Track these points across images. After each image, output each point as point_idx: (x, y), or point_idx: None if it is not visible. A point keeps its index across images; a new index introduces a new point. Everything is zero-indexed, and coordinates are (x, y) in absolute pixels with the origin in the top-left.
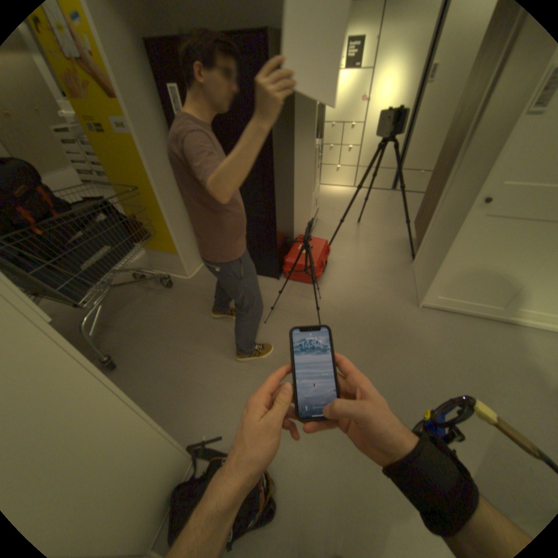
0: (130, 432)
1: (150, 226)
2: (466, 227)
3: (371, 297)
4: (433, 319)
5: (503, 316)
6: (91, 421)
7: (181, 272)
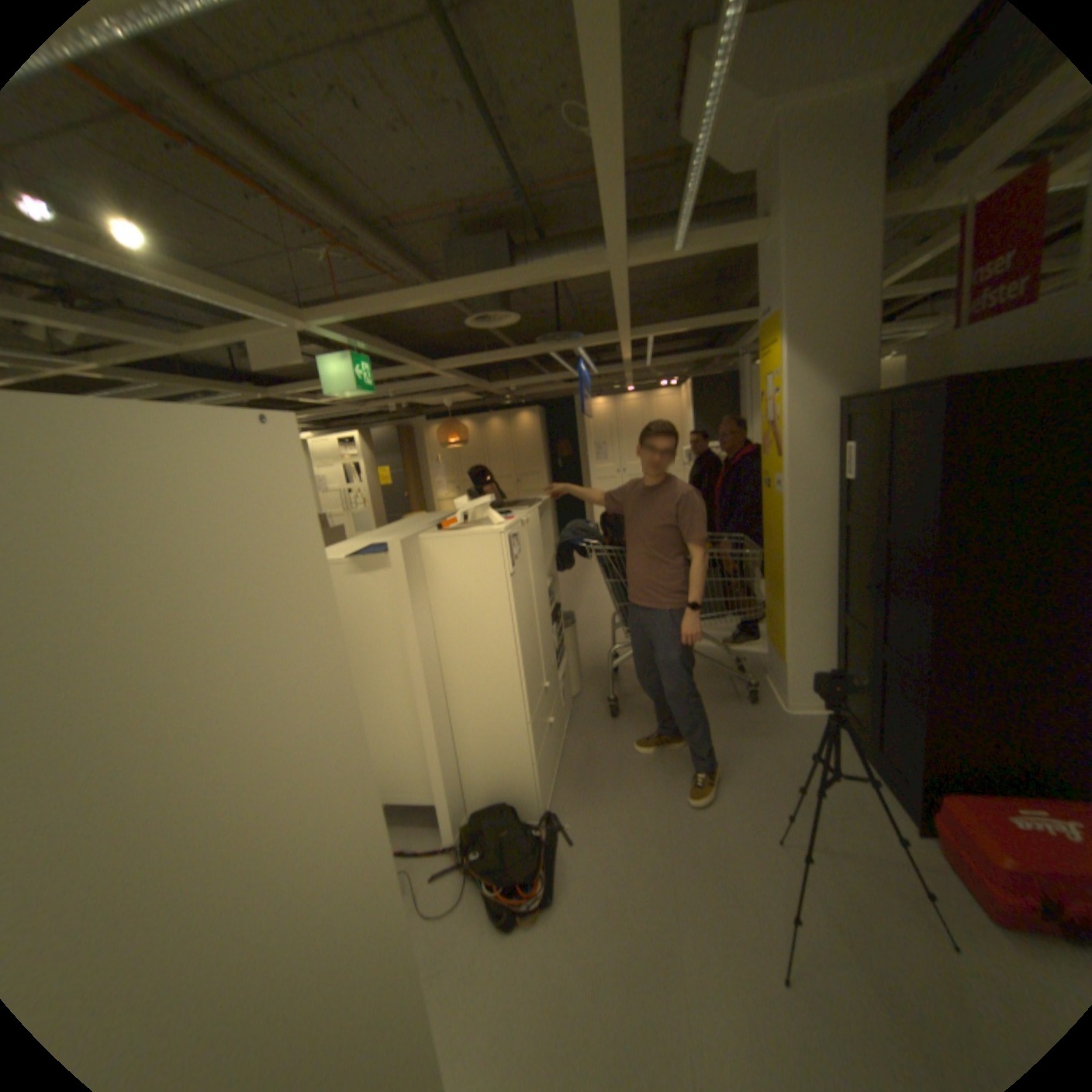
0: (511, 691)
1: (774, 608)
2: None
3: None
4: None
5: None
6: (498, 648)
7: (784, 696)
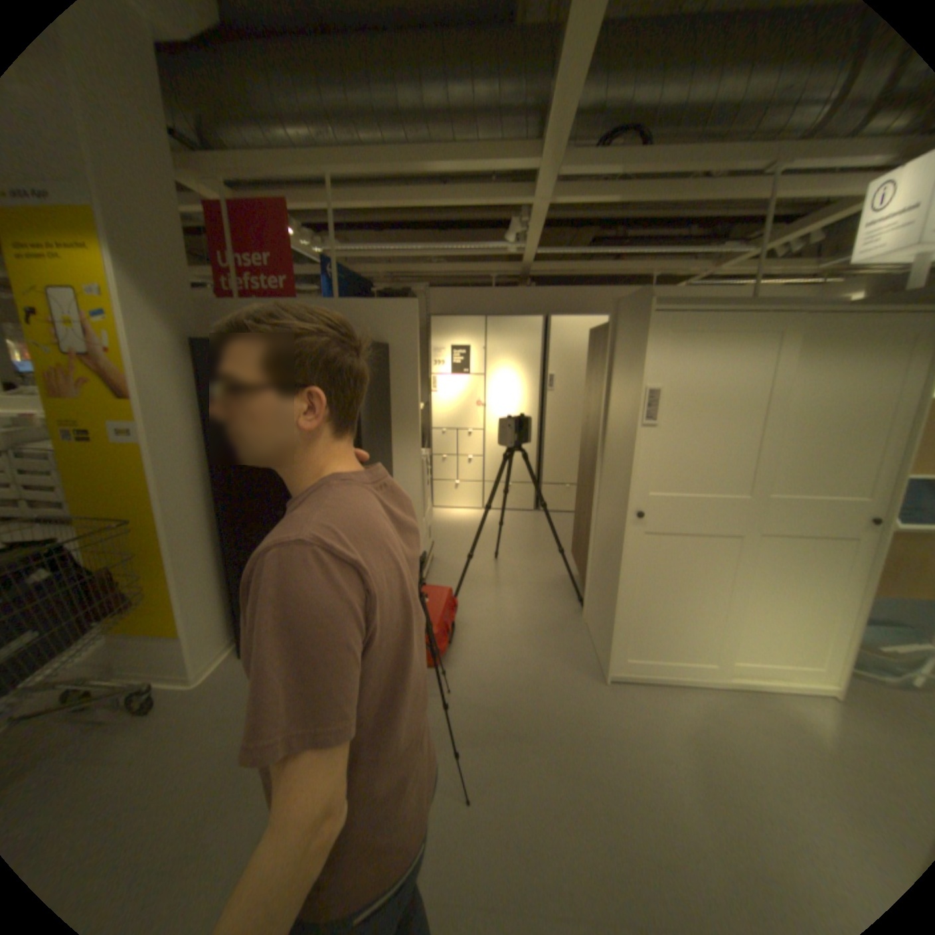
0: None
1: (132, 587)
2: (628, 550)
3: (532, 678)
4: (632, 702)
5: (721, 679)
6: None
7: (178, 675)
